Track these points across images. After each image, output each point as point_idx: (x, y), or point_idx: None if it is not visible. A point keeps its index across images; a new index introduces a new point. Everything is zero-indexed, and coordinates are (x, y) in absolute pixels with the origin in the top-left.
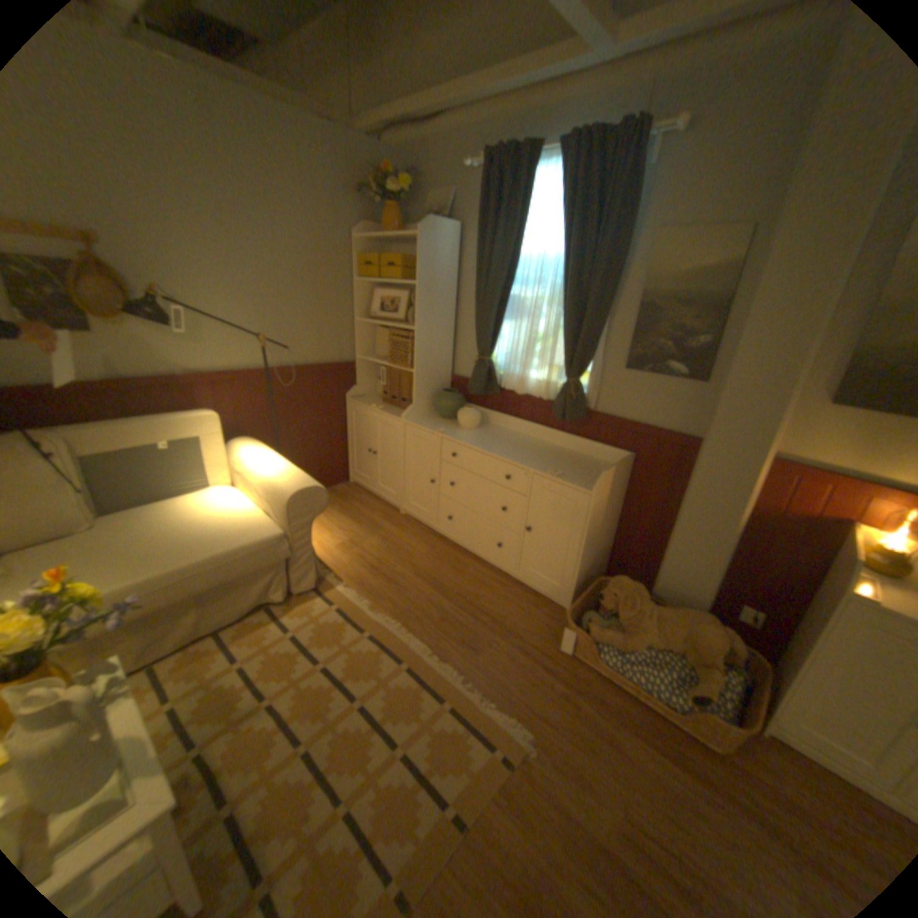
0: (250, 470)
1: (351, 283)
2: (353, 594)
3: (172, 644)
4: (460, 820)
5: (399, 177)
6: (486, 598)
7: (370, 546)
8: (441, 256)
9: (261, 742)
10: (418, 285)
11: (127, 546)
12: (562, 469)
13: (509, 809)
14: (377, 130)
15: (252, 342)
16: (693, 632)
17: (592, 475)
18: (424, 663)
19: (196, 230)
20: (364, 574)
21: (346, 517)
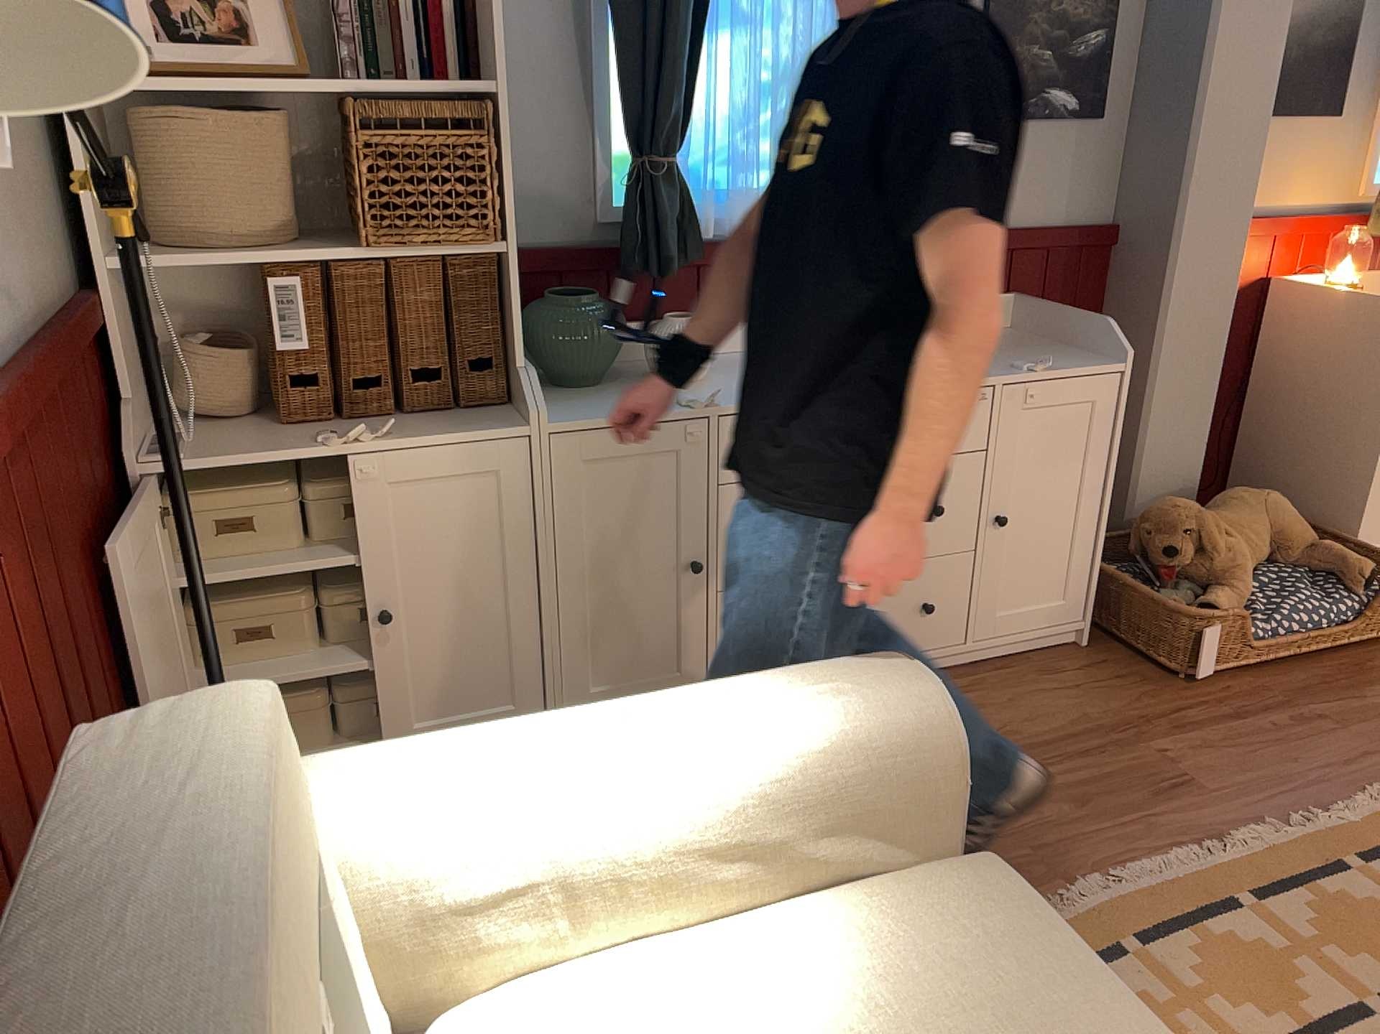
0: (589, 817)
1: None
2: None
3: None
4: None
5: None
6: (1011, 720)
7: None
8: None
9: None
10: None
11: None
12: (1001, 357)
13: None
14: None
15: None
16: (1269, 512)
17: (1040, 348)
18: (1228, 864)
19: None
20: None
21: None
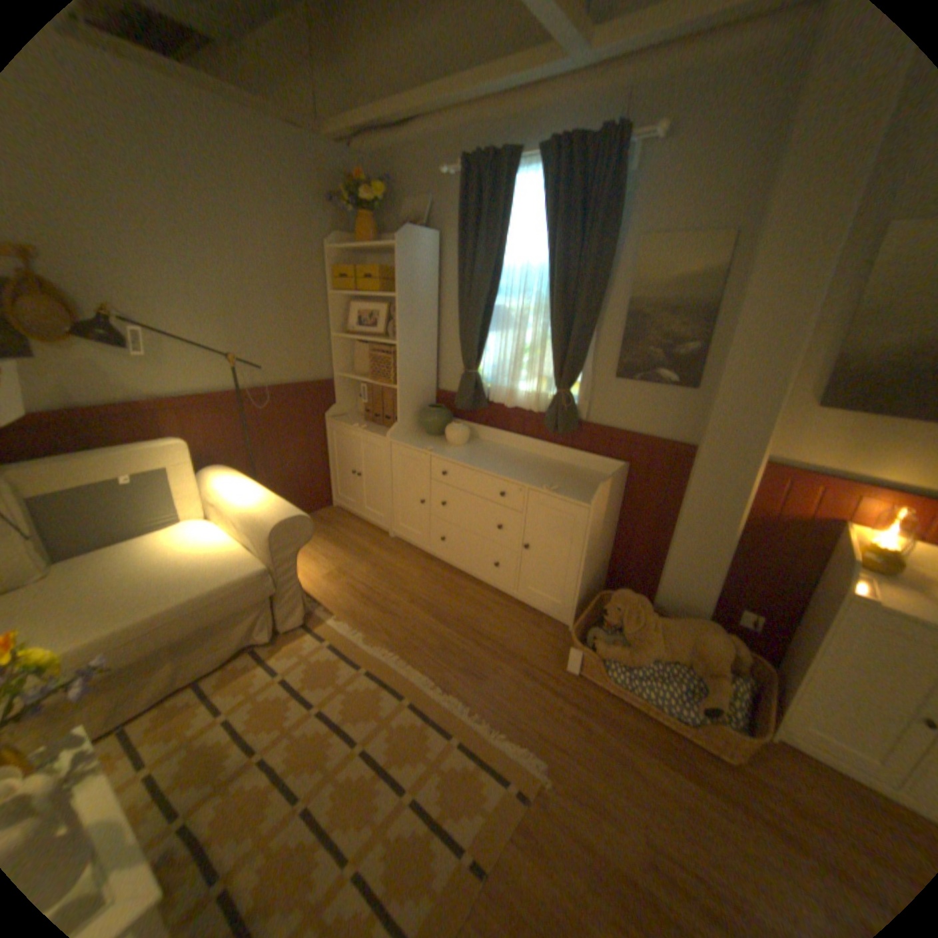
0: (224, 501)
1: (325, 296)
2: (344, 627)
3: (144, 700)
4: (477, 866)
5: (372, 185)
6: (486, 621)
7: (359, 573)
8: (421, 266)
9: (253, 802)
10: (397, 297)
11: (87, 594)
12: (557, 482)
13: (527, 847)
14: (346, 136)
15: (220, 362)
16: (698, 642)
17: (588, 488)
18: (426, 697)
19: (152, 241)
20: (355, 604)
21: (331, 544)
